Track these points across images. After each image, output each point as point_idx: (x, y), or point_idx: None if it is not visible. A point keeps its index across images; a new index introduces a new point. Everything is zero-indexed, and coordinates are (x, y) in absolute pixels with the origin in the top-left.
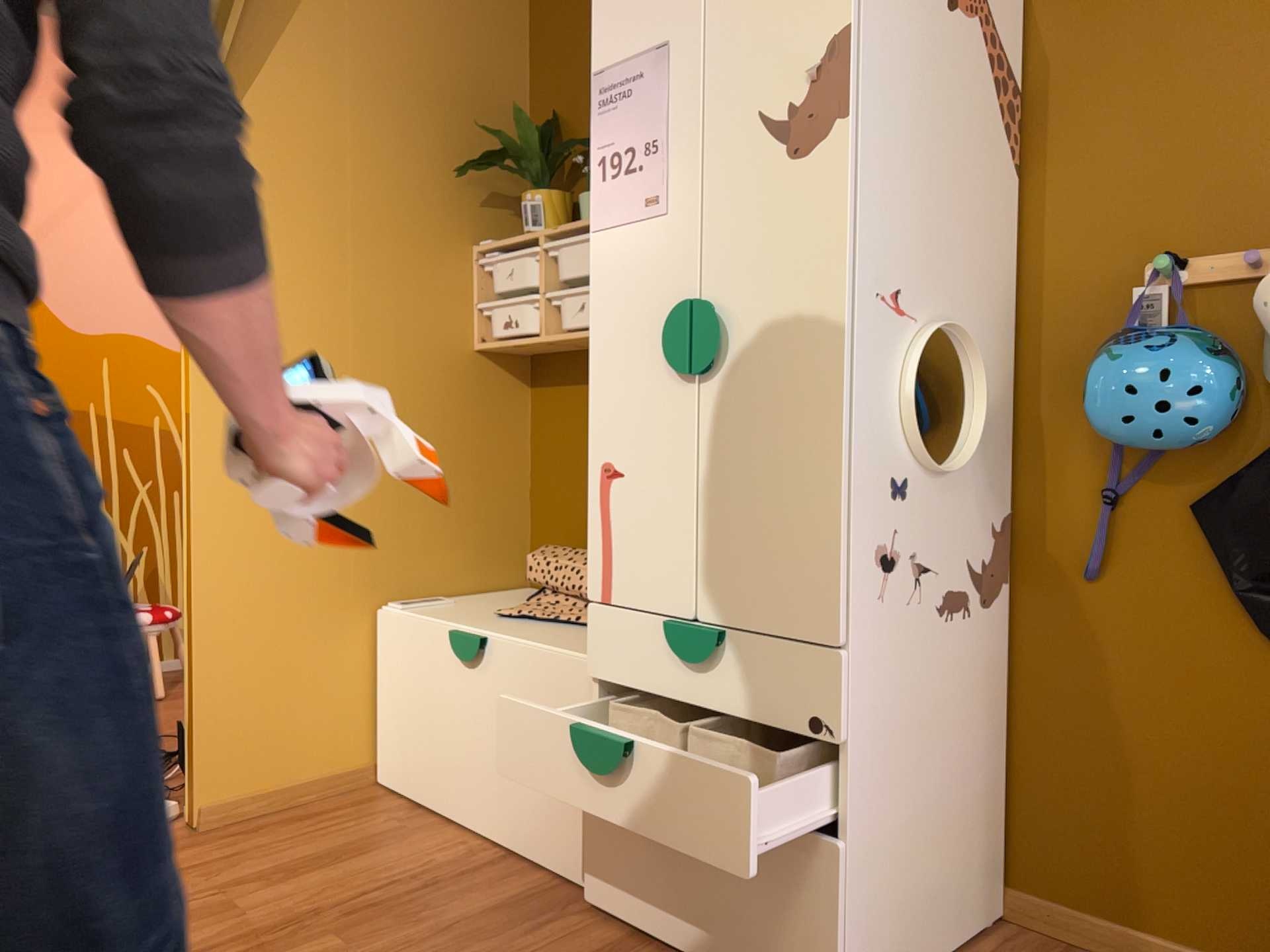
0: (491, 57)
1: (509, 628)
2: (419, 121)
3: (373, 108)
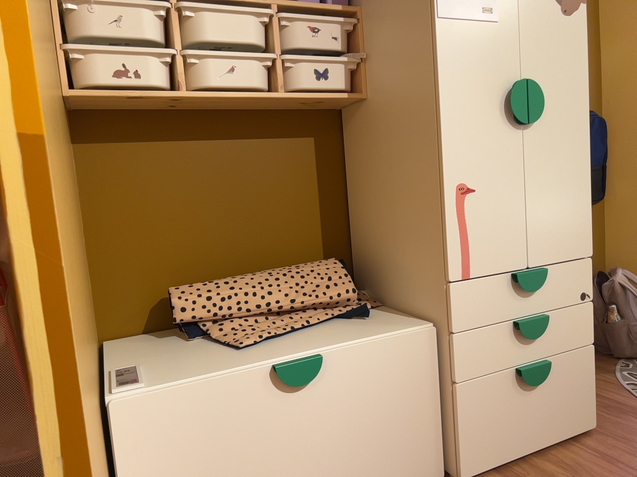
0: None
1: (298, 346)
2: None
3: None
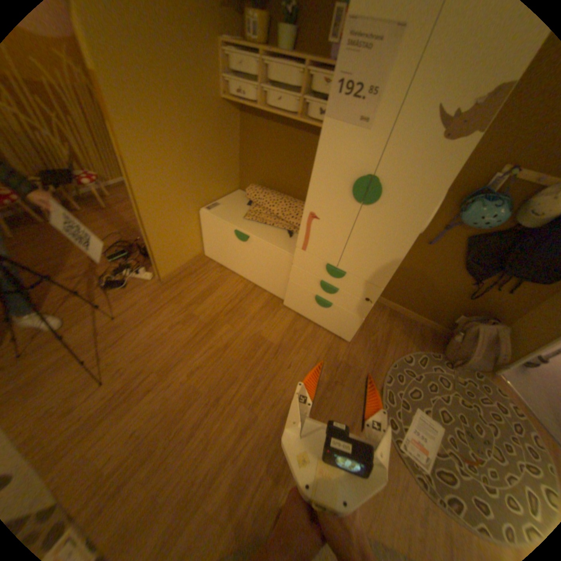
0: None
1: (253, 230)
2: None
3: None
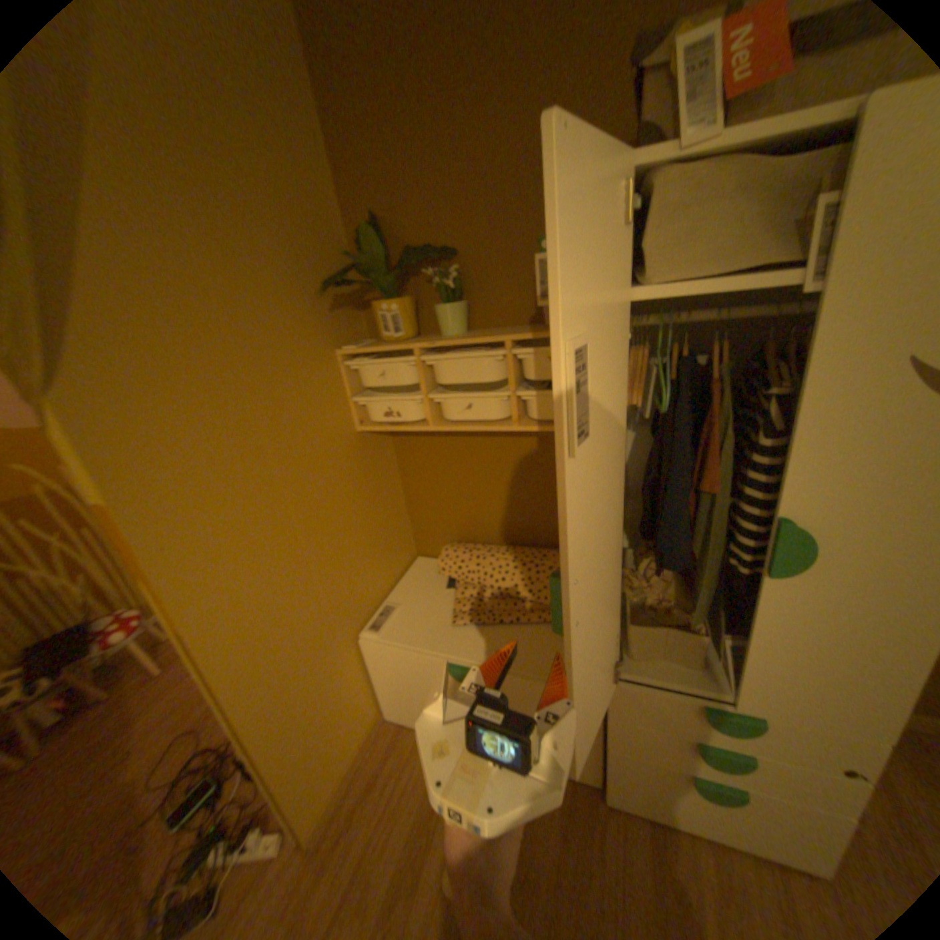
0: (298, 154)
1: (484, 647)
2: (264, 244)
3: (220, 243)
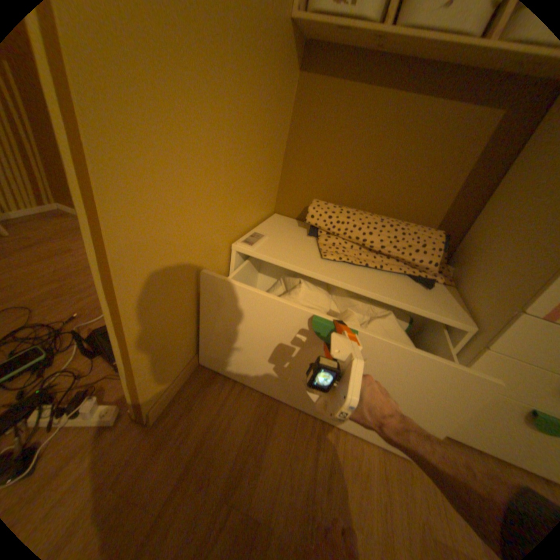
0: None
1: (356, 277)
2: None
3: None
